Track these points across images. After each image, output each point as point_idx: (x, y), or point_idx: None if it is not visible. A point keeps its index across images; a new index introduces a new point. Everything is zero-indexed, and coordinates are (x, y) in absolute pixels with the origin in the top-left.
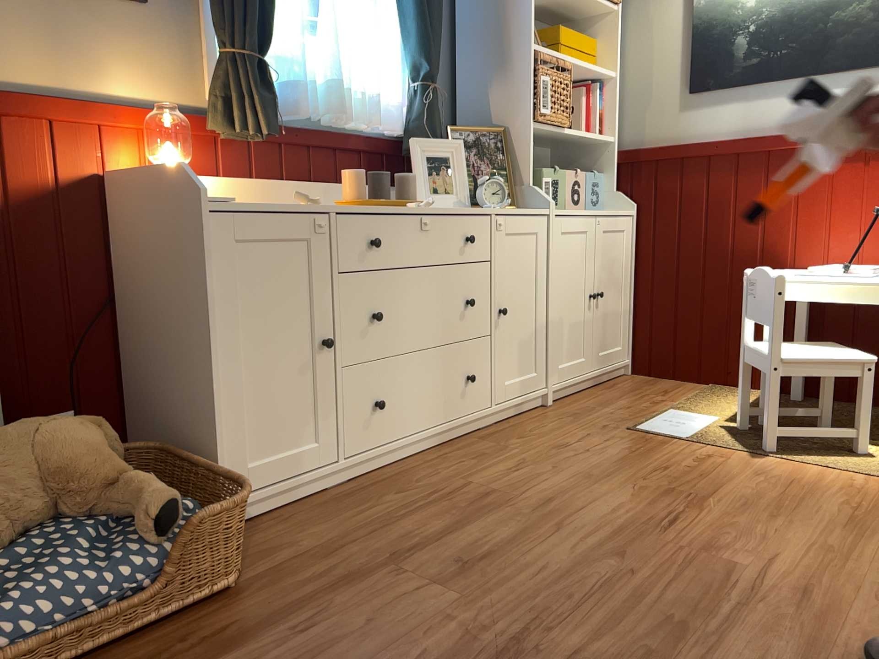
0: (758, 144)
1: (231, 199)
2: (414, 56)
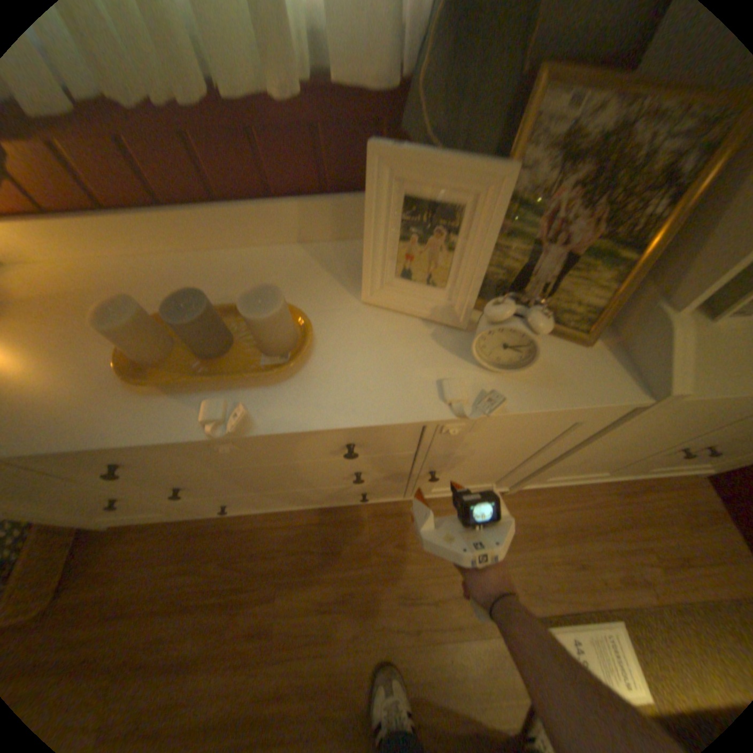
0: None
1: None
2: None
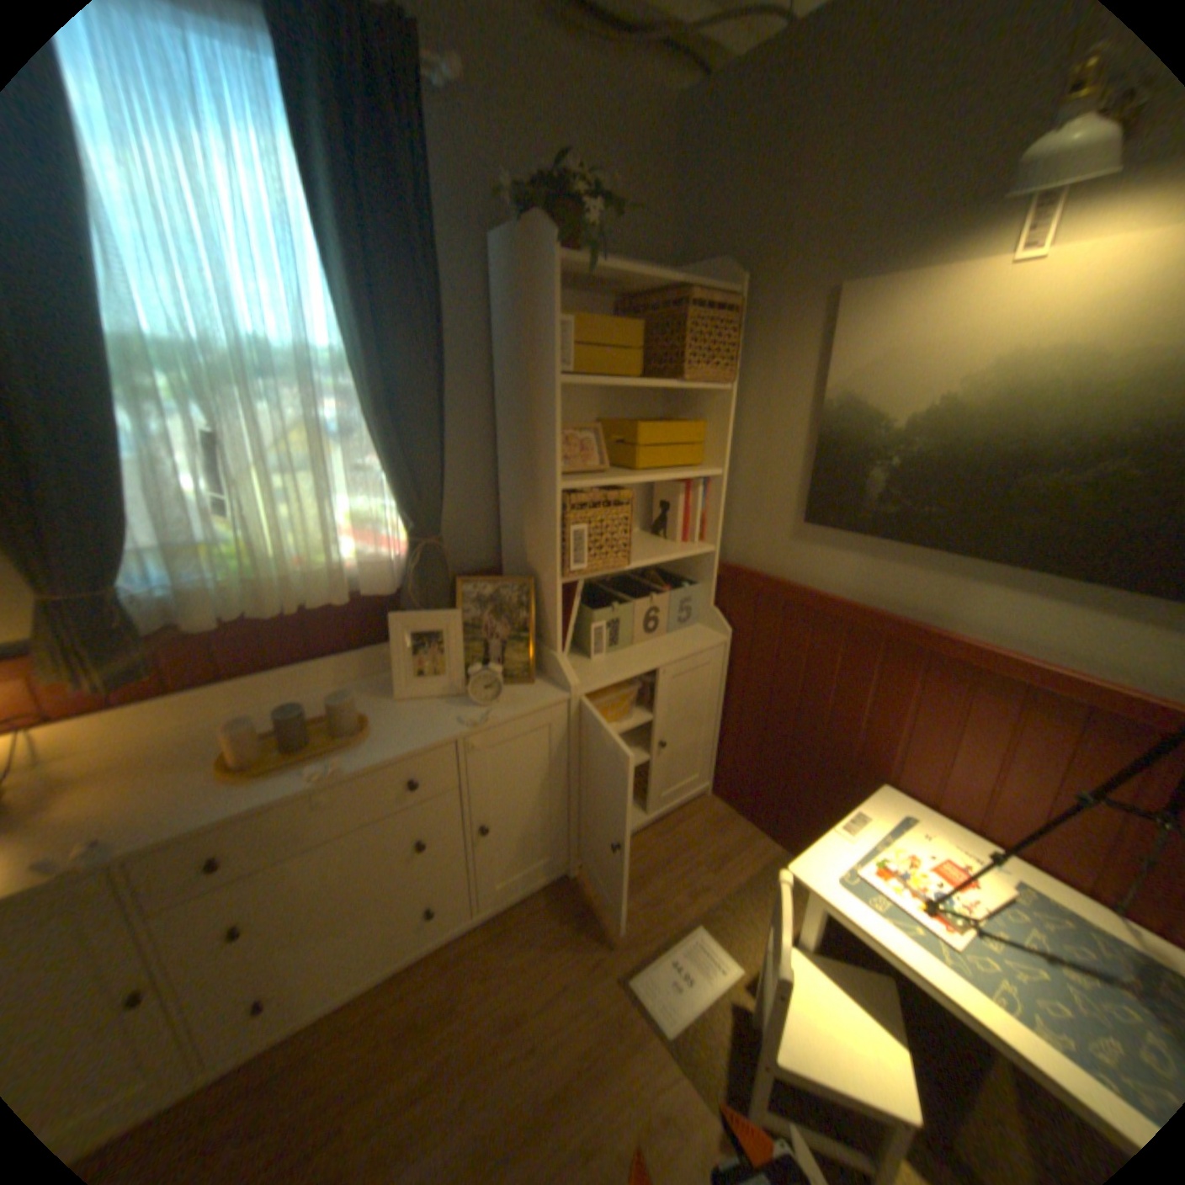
0: (879, 624)
1: None
2: (397, 508)
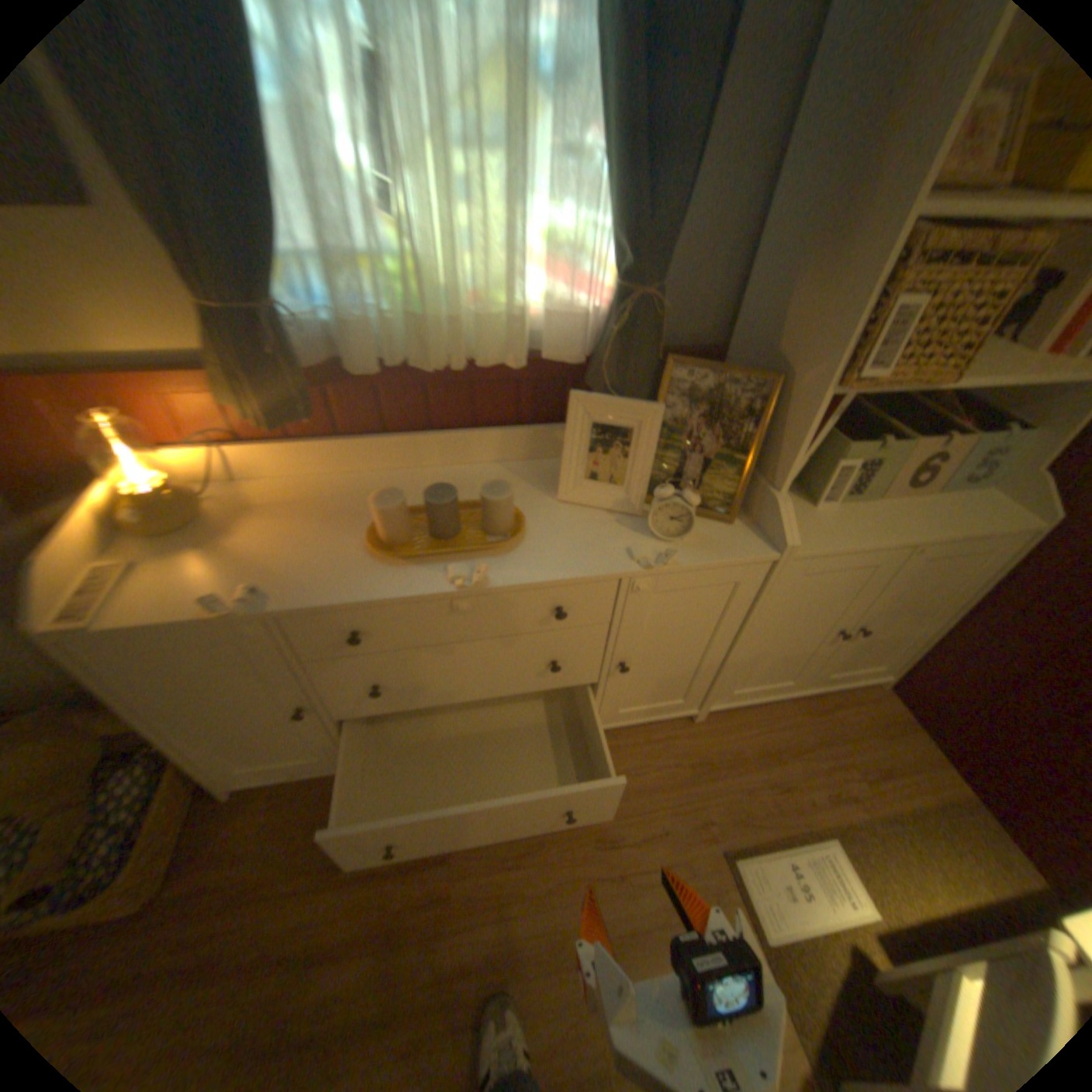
0: None
1: (85, 625)
2: (617, 223)
